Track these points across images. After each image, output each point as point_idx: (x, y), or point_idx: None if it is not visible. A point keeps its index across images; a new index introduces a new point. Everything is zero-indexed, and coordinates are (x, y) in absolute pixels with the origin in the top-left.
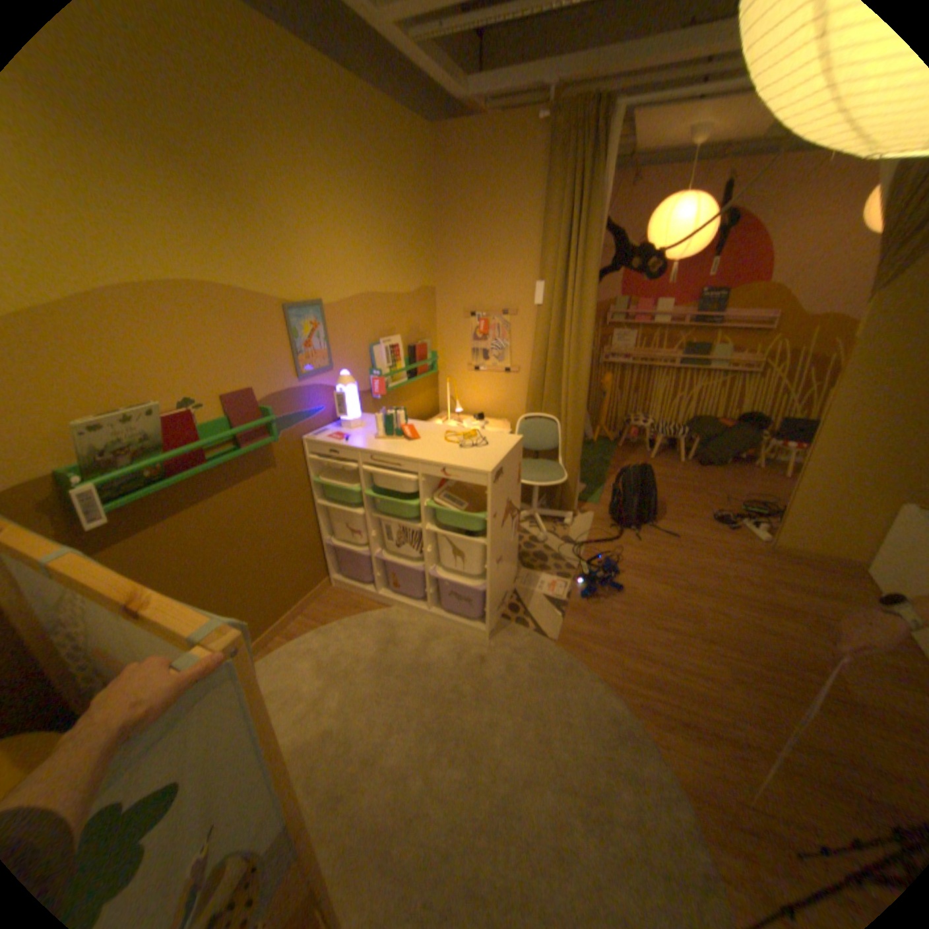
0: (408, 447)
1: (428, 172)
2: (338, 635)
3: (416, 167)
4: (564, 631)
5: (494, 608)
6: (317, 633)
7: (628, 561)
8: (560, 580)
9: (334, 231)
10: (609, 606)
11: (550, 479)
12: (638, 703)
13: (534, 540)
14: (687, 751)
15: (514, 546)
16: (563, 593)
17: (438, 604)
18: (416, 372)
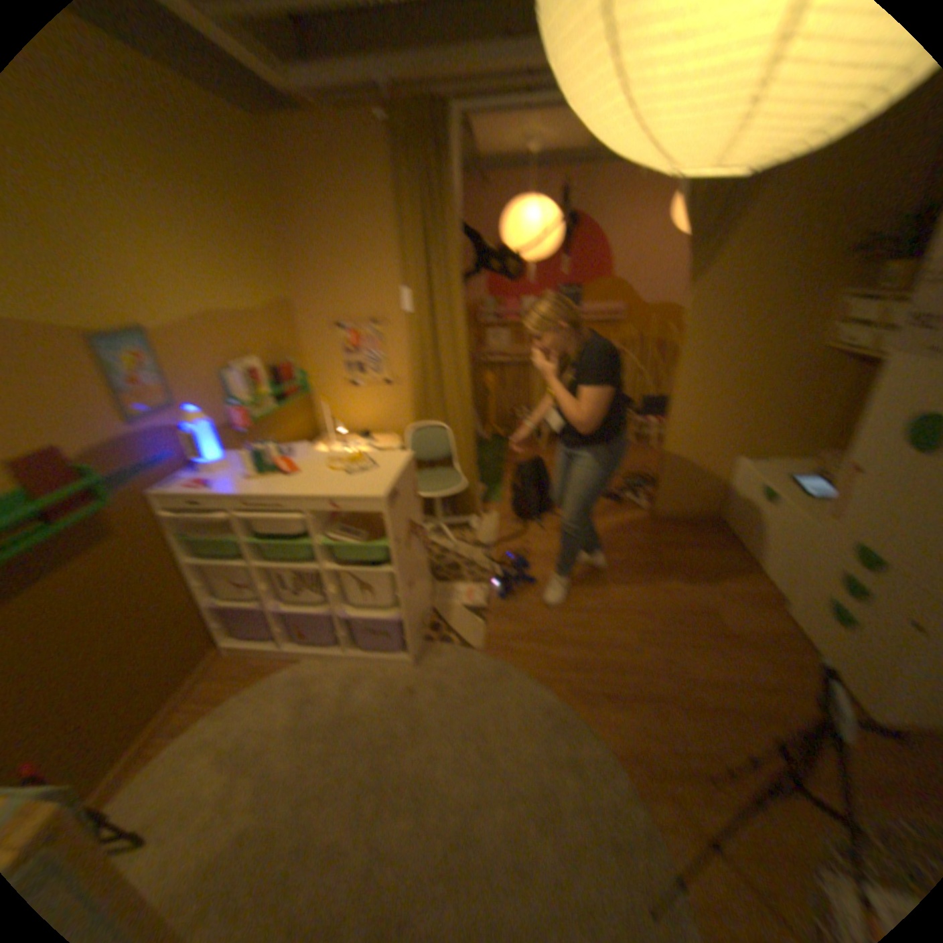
0: (291, 486)
1: (264, 176)
2: (241, 714)
3: (248, 170)
4: (490, 639)
5: (416, 636)
6: (214, 720)
7: (538, 555)
8: (479, 588)
9: (152, 244)
10: (528, 603)
11: (452, 489)
12: (567, 691)
13: (447, 554)
14: (616, 724)
15: (427, 566)
16: (483, 601)
17: (356, 646)
18: (289, 398)
